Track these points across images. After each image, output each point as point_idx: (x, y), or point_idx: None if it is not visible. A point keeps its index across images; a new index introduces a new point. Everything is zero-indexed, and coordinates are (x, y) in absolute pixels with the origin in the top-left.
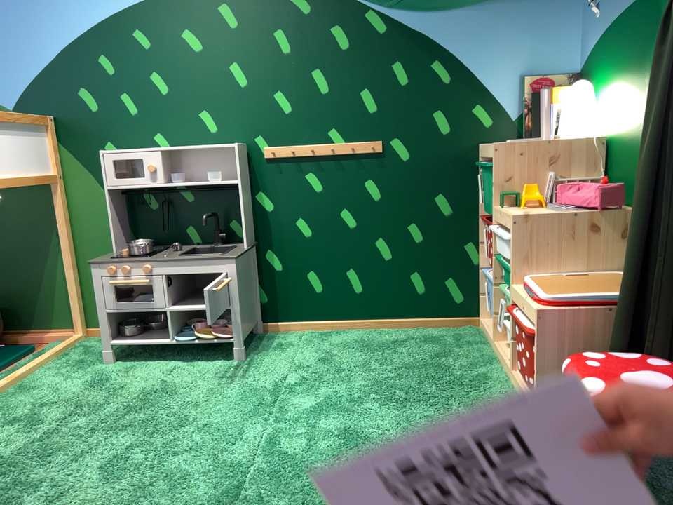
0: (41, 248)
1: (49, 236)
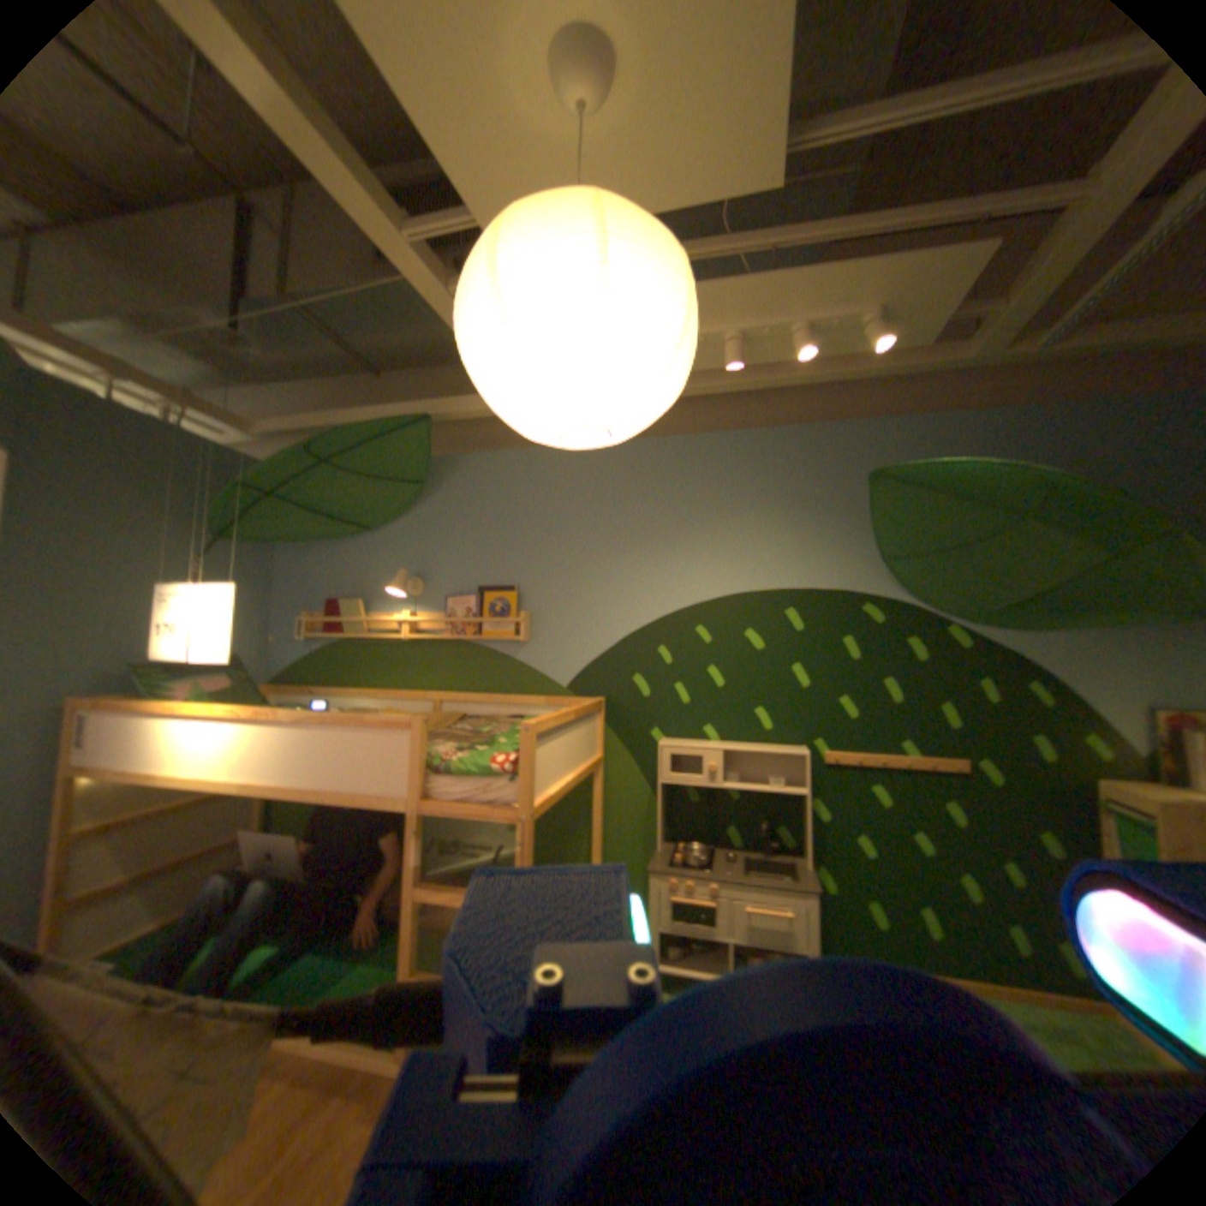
0: (564, 825)
1: (575, 812)
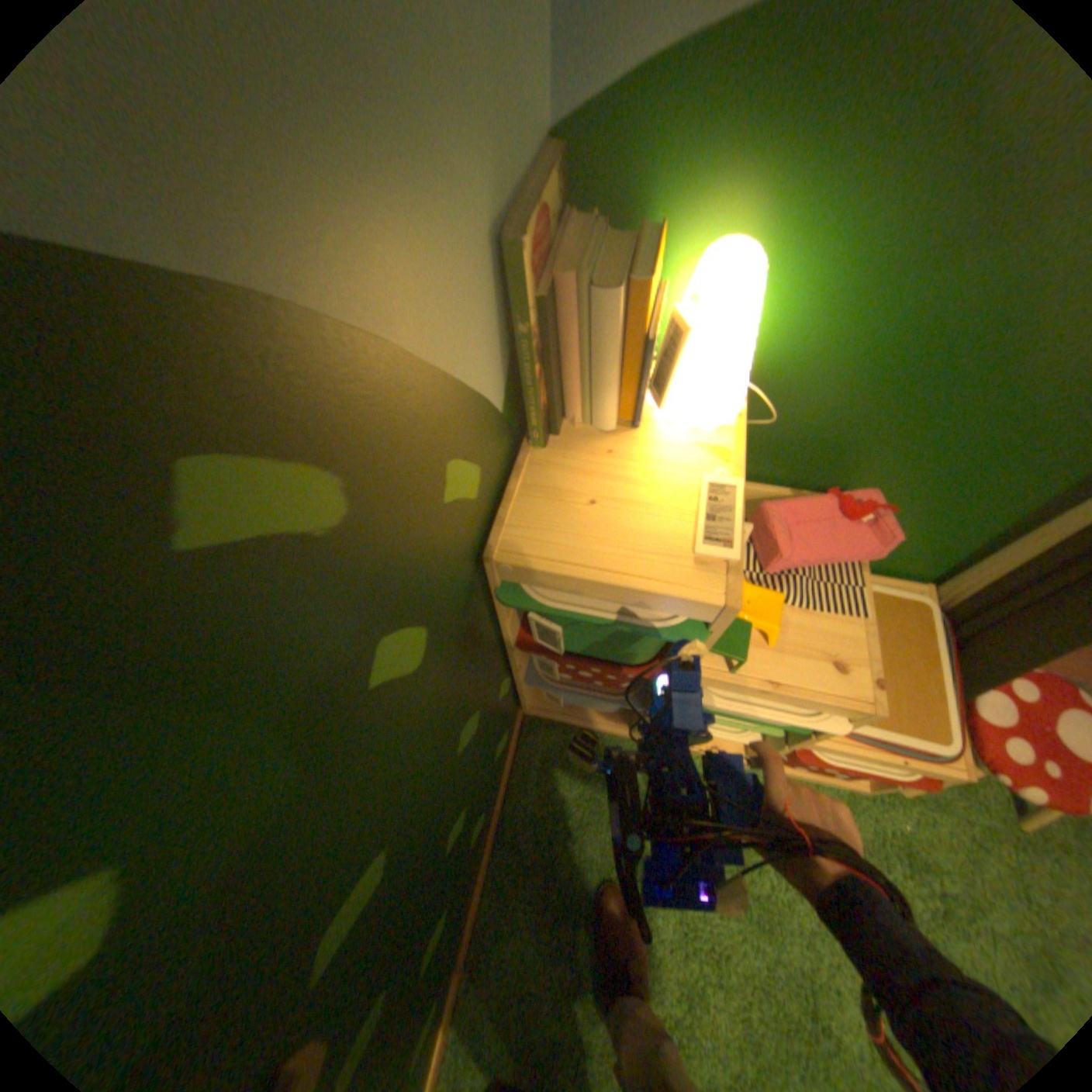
0: None
1: None
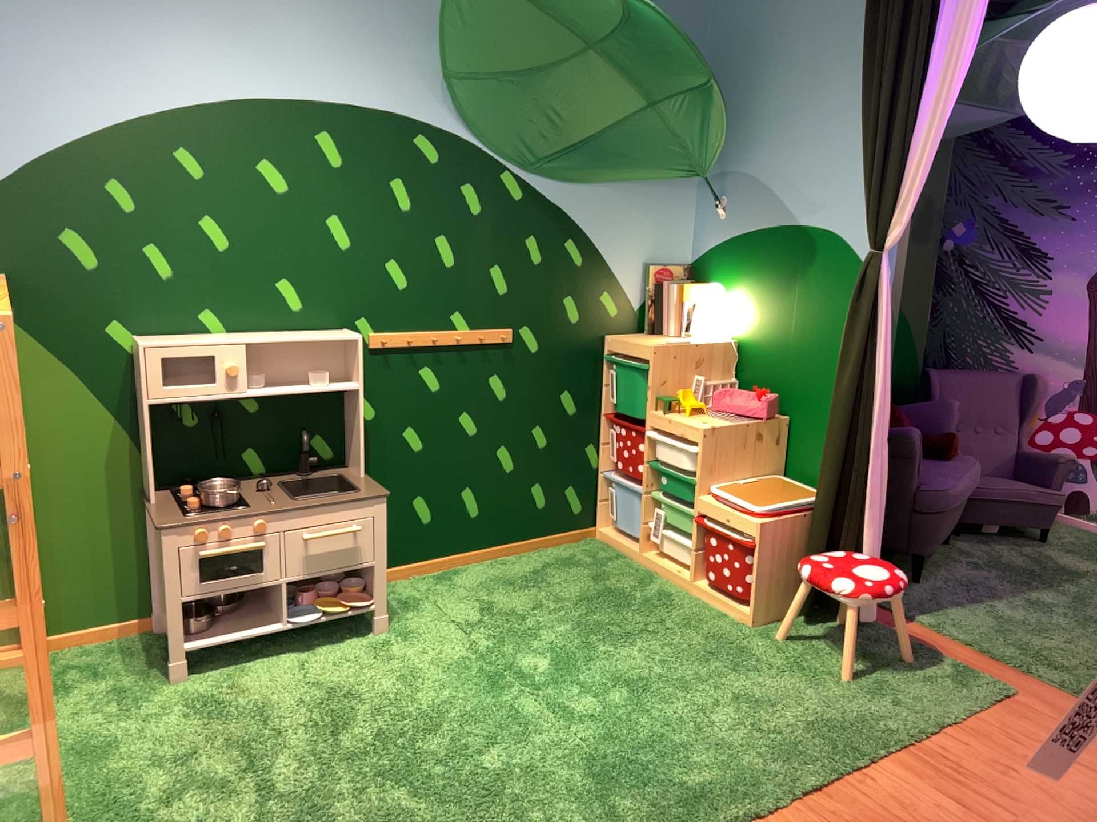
0: None
1: None
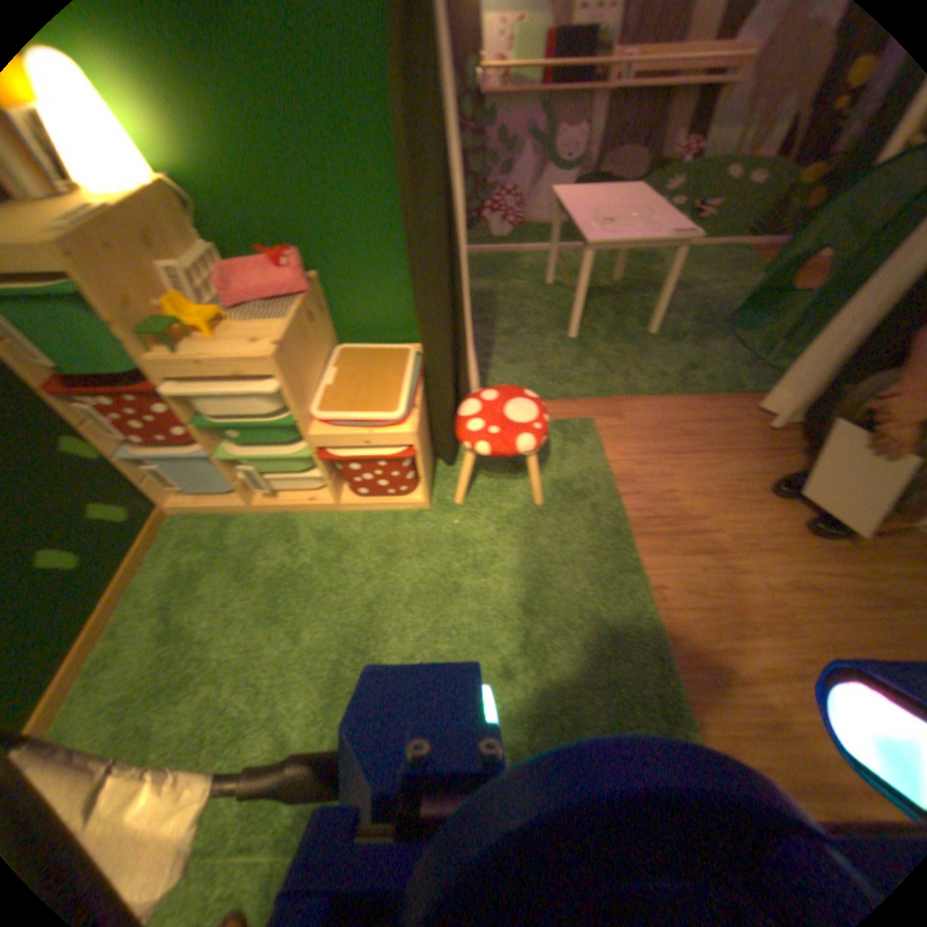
0: None
1: None
